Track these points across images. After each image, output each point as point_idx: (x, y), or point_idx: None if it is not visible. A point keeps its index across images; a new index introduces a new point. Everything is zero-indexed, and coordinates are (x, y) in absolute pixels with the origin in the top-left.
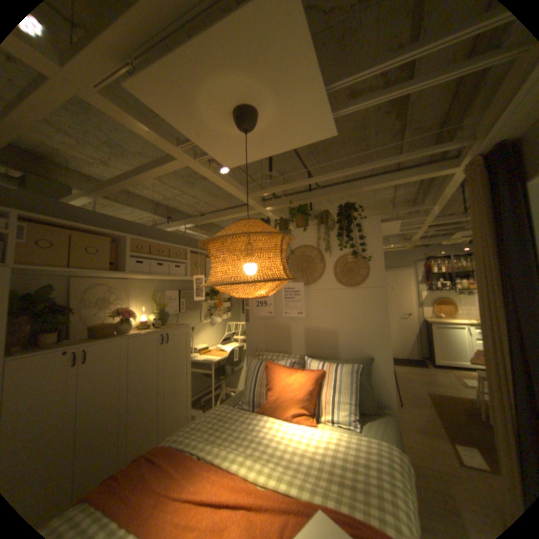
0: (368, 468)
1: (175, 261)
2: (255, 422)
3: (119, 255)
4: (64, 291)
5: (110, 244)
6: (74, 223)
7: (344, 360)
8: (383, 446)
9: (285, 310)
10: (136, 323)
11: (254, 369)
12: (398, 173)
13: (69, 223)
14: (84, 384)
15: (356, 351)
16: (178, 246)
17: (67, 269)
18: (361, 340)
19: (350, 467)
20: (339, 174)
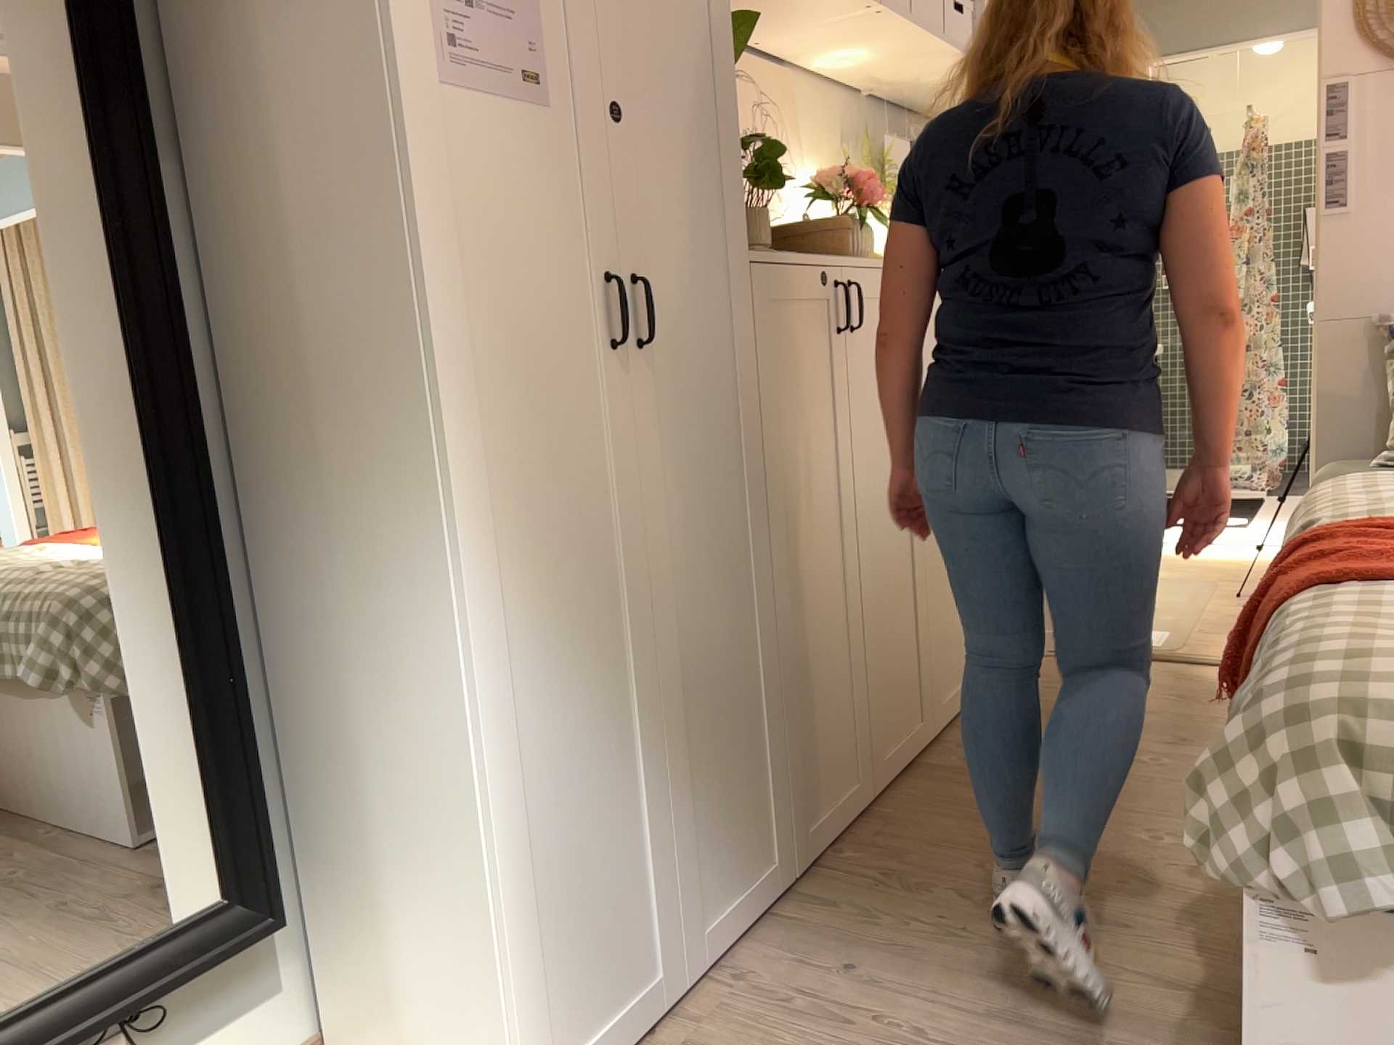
0: None
1: None
2: None
3: None
4: None
5: None
6: None
7: None
8: None
9: None
10: None
11: None
12: None
13: None
14: (862, 408)
15: None
16: None
17: None
18: None
19: None
20: None
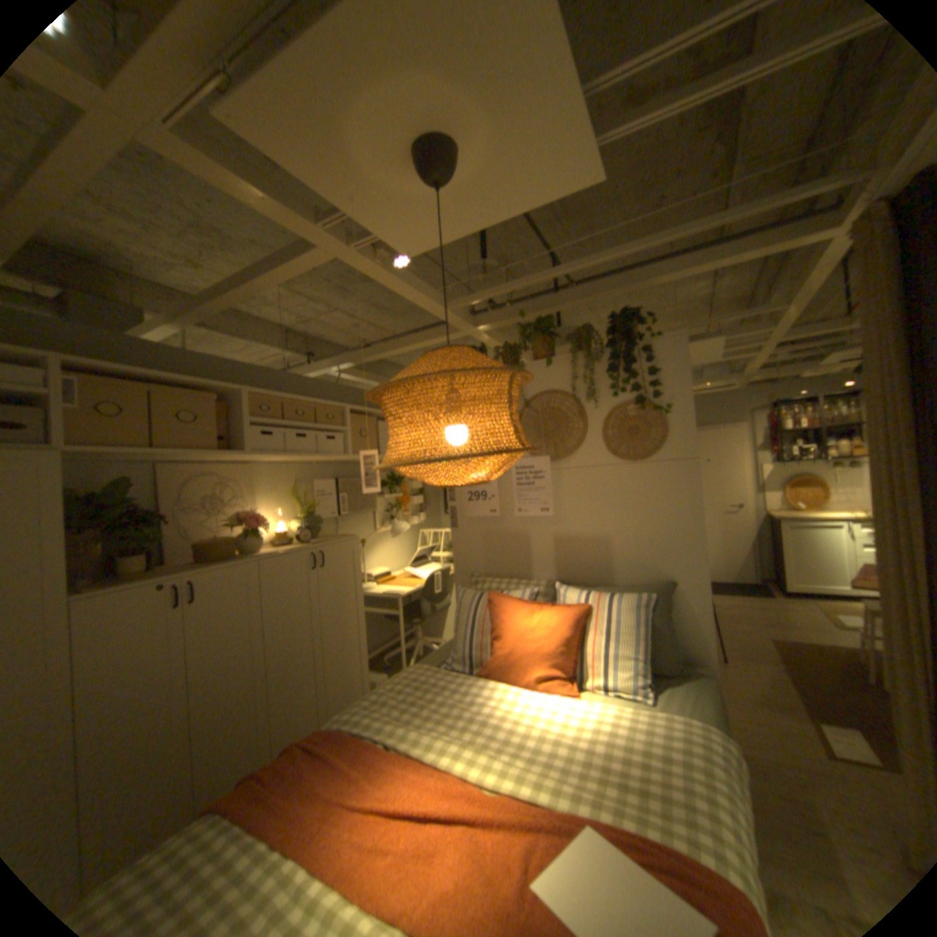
0: (668, 762)
1: (326, 429)
2: (476, 691)
3: (233, 422)
4: (150, 487)
5: (216, 405)
6: (154, 371)
7: (624, 587)
8: (694, 728)
9: (519, 506)
10: (270, 536)
11: (471, 606)
12: (722, 246)
13: (146, 372)
14: (196, 635)
15: (645, 572)
16: (329, 403)
17: (150, 451)
18: (653, 552)
19: (637, 760)
20: (610, 255)
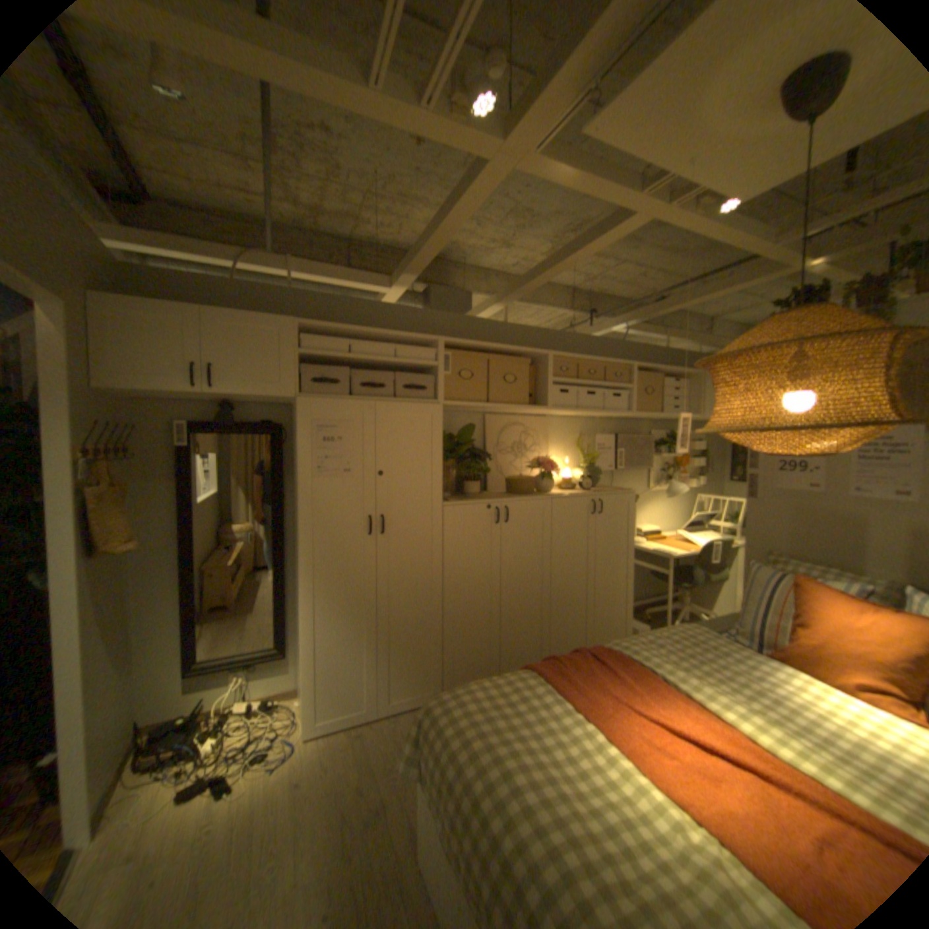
0: None
1: (612, 388)
2: (769, 672)
3: (539, 383)
4: (480, 434)
5: (528, 369)
6: (492, 346)
7: None
8: None
9: (856, 485)
10: (556, 481)
11: (768, 586)
12: None
13: (487, 346)
14: (507, 548)
15: None
16: (618, 363)
17: (487, 407)
18: None
19: None
20: None
